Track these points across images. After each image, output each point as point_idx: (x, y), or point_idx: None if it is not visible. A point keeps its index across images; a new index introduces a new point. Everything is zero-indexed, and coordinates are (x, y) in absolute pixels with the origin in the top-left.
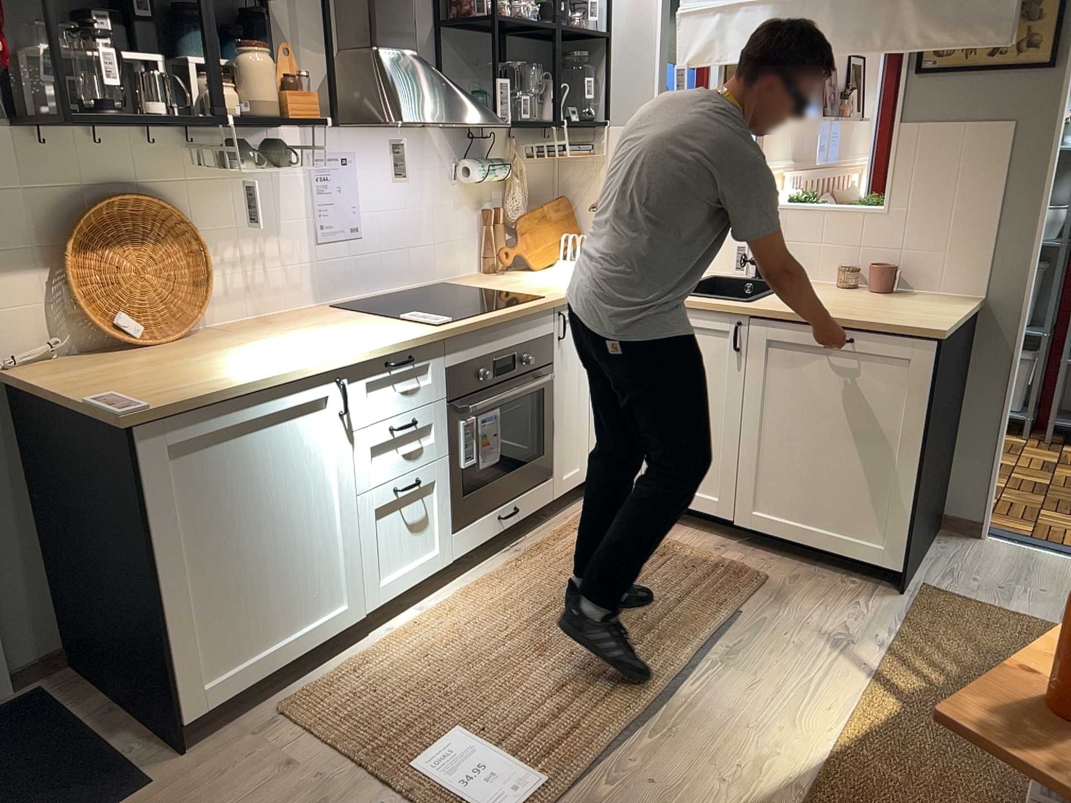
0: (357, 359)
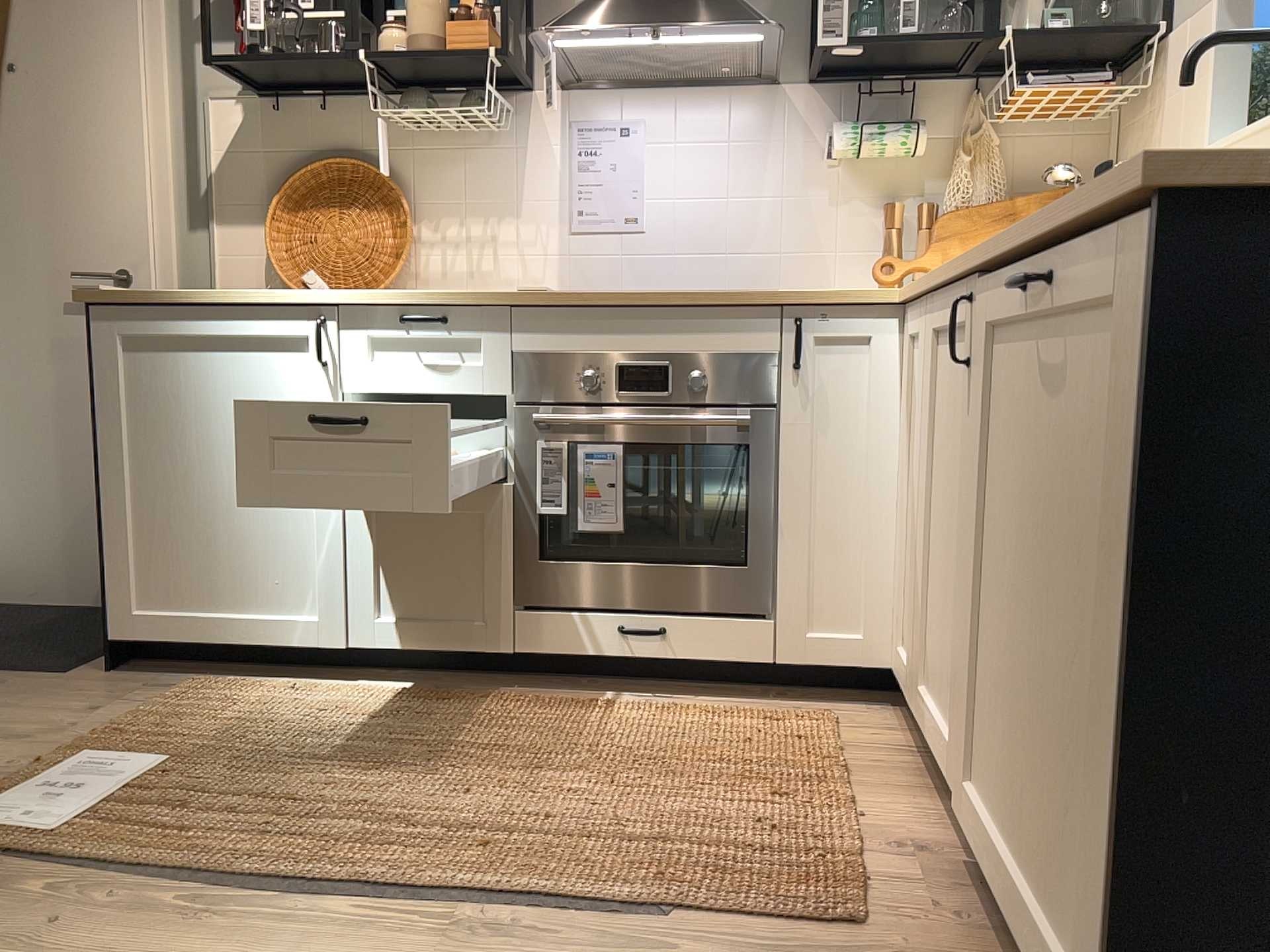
0: (348, 300)
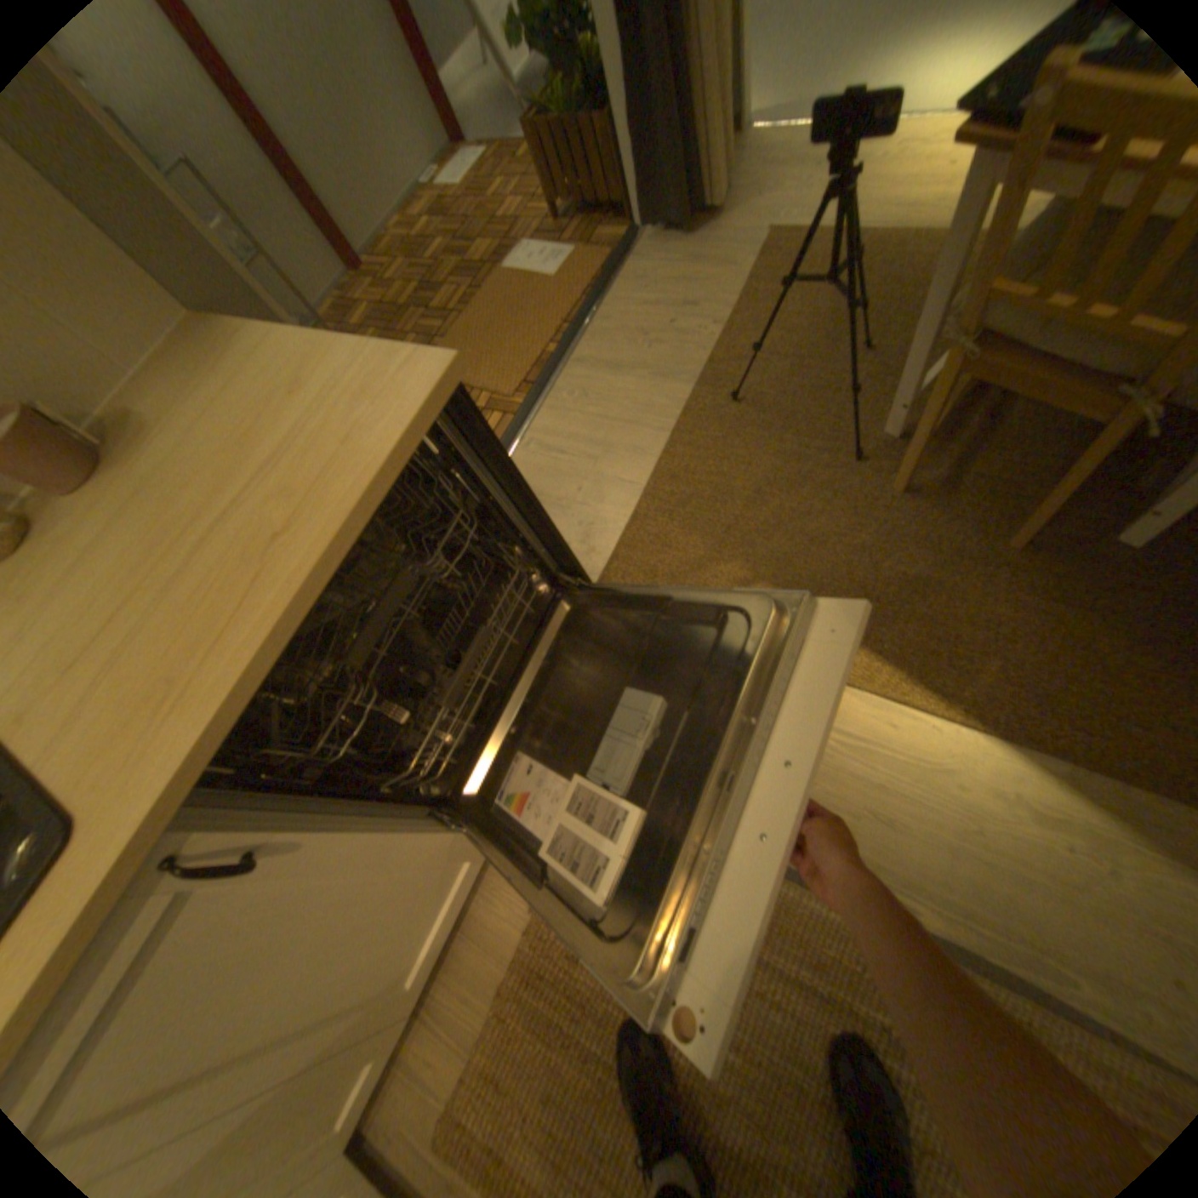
0: None
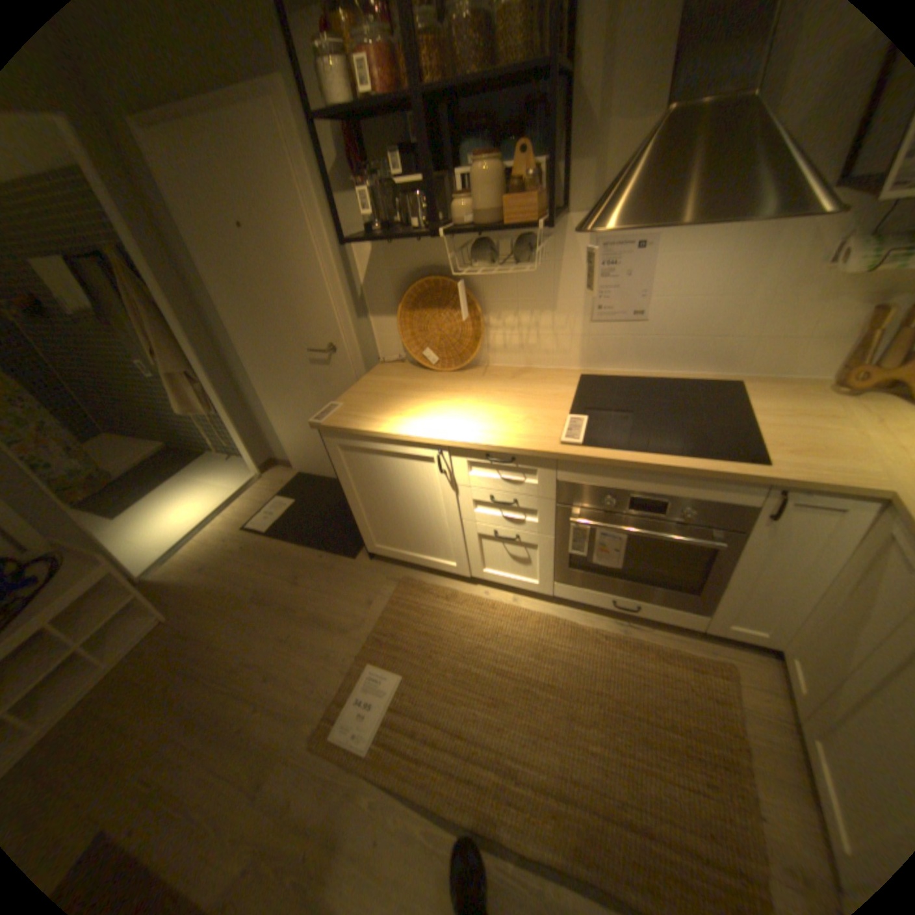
0: (453, 443)
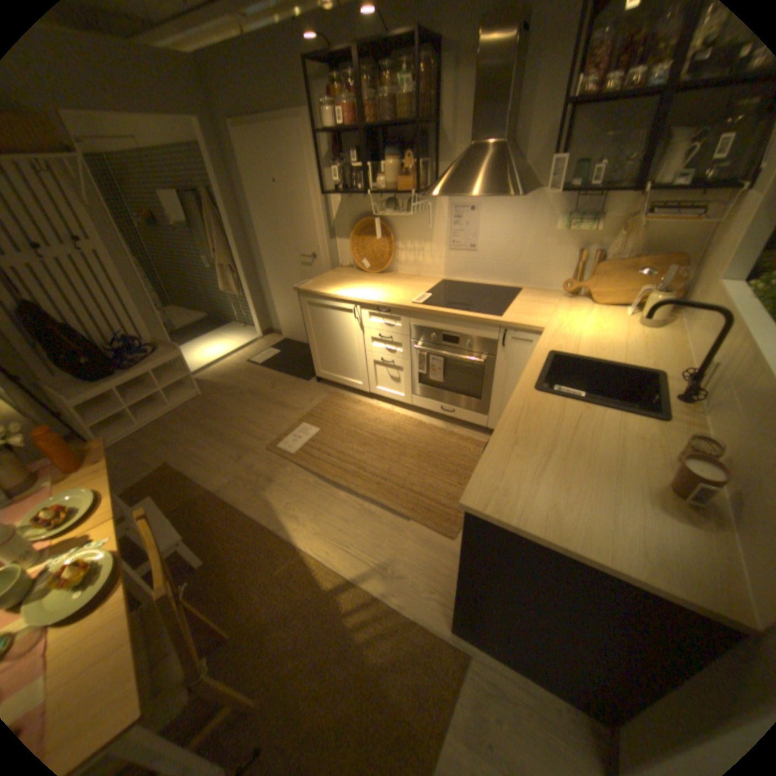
0: (361, 301)
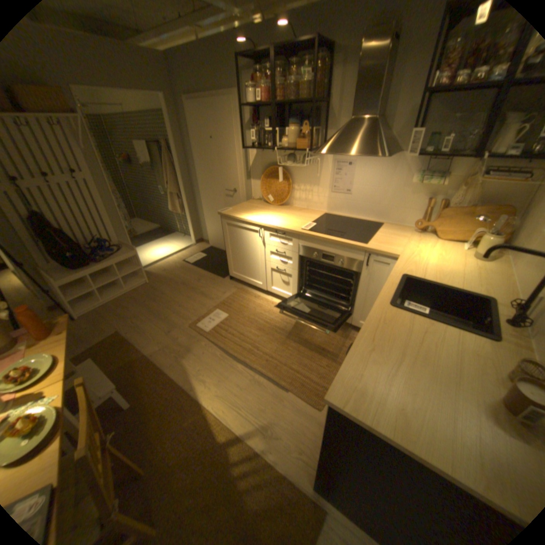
0: (265, 225)
